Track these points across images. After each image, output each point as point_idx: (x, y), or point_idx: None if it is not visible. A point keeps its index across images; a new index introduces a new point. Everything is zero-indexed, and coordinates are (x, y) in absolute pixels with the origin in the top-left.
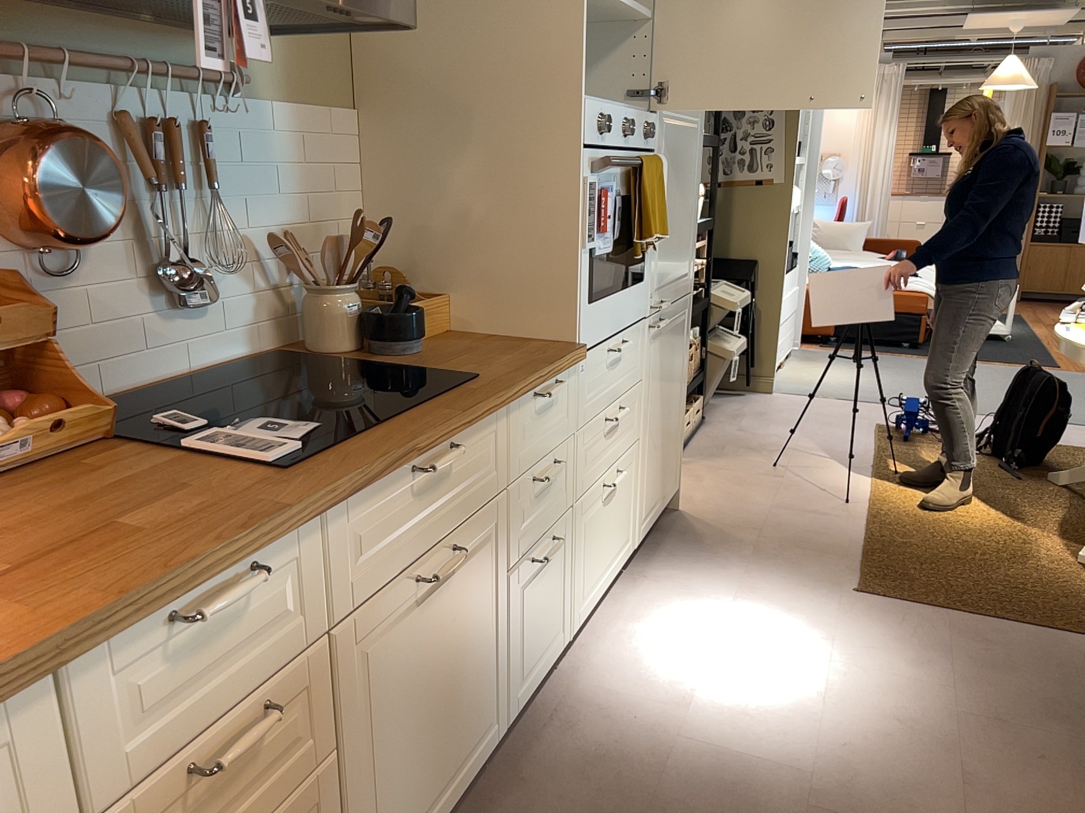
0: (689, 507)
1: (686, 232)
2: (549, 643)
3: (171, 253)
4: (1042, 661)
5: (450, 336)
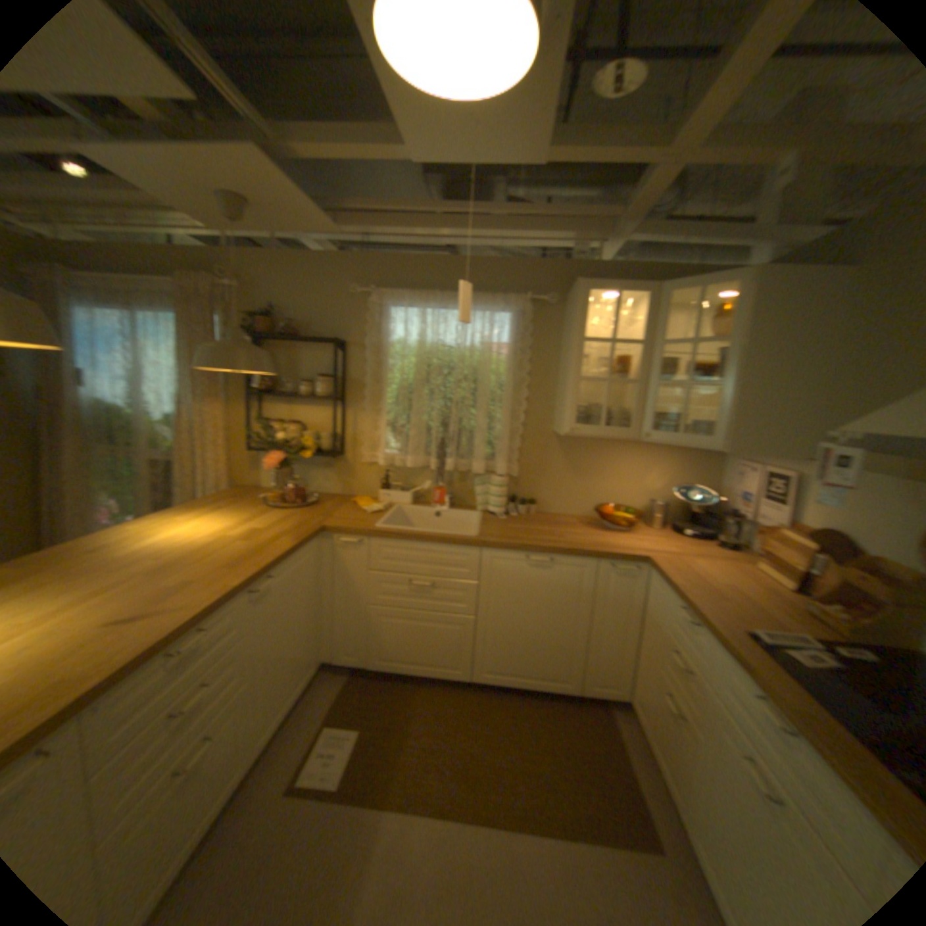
0: None
1: None
2: None
3: None
4: None
5: None
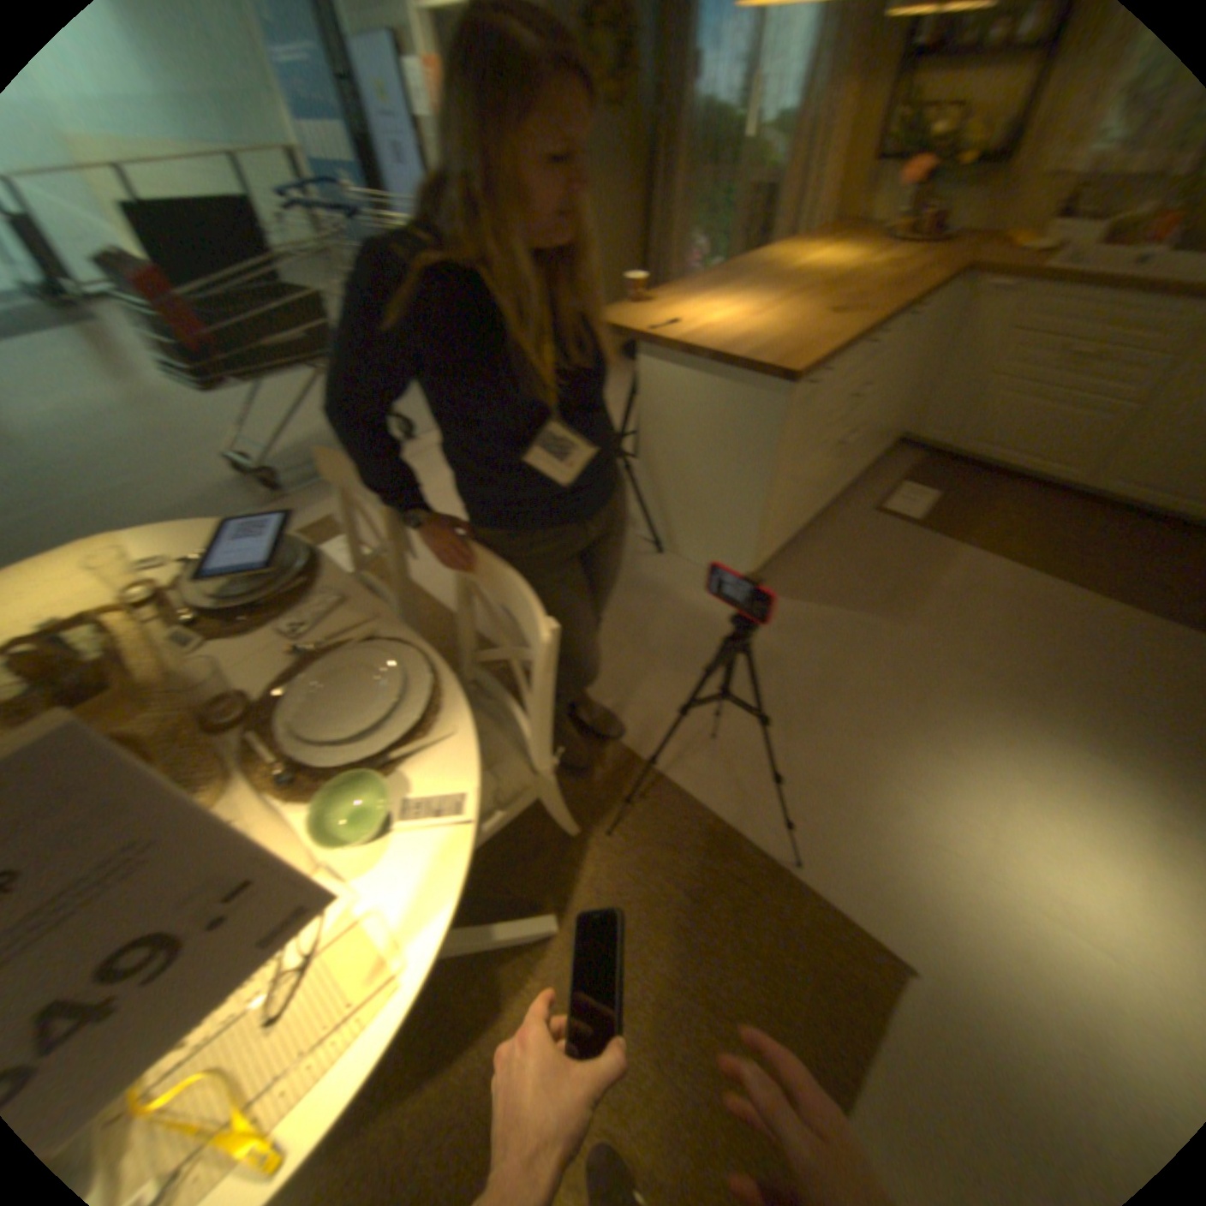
0: None
1: None
2: None
3: None
4: (769, 783)
5: None
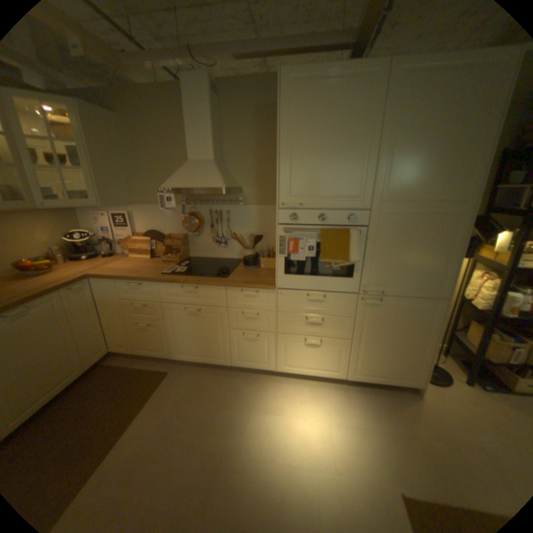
0: (430, 403)
1: (430, 267)
2: (258, 363)
3: (220, 235)
4: None
5: (272, 270)
